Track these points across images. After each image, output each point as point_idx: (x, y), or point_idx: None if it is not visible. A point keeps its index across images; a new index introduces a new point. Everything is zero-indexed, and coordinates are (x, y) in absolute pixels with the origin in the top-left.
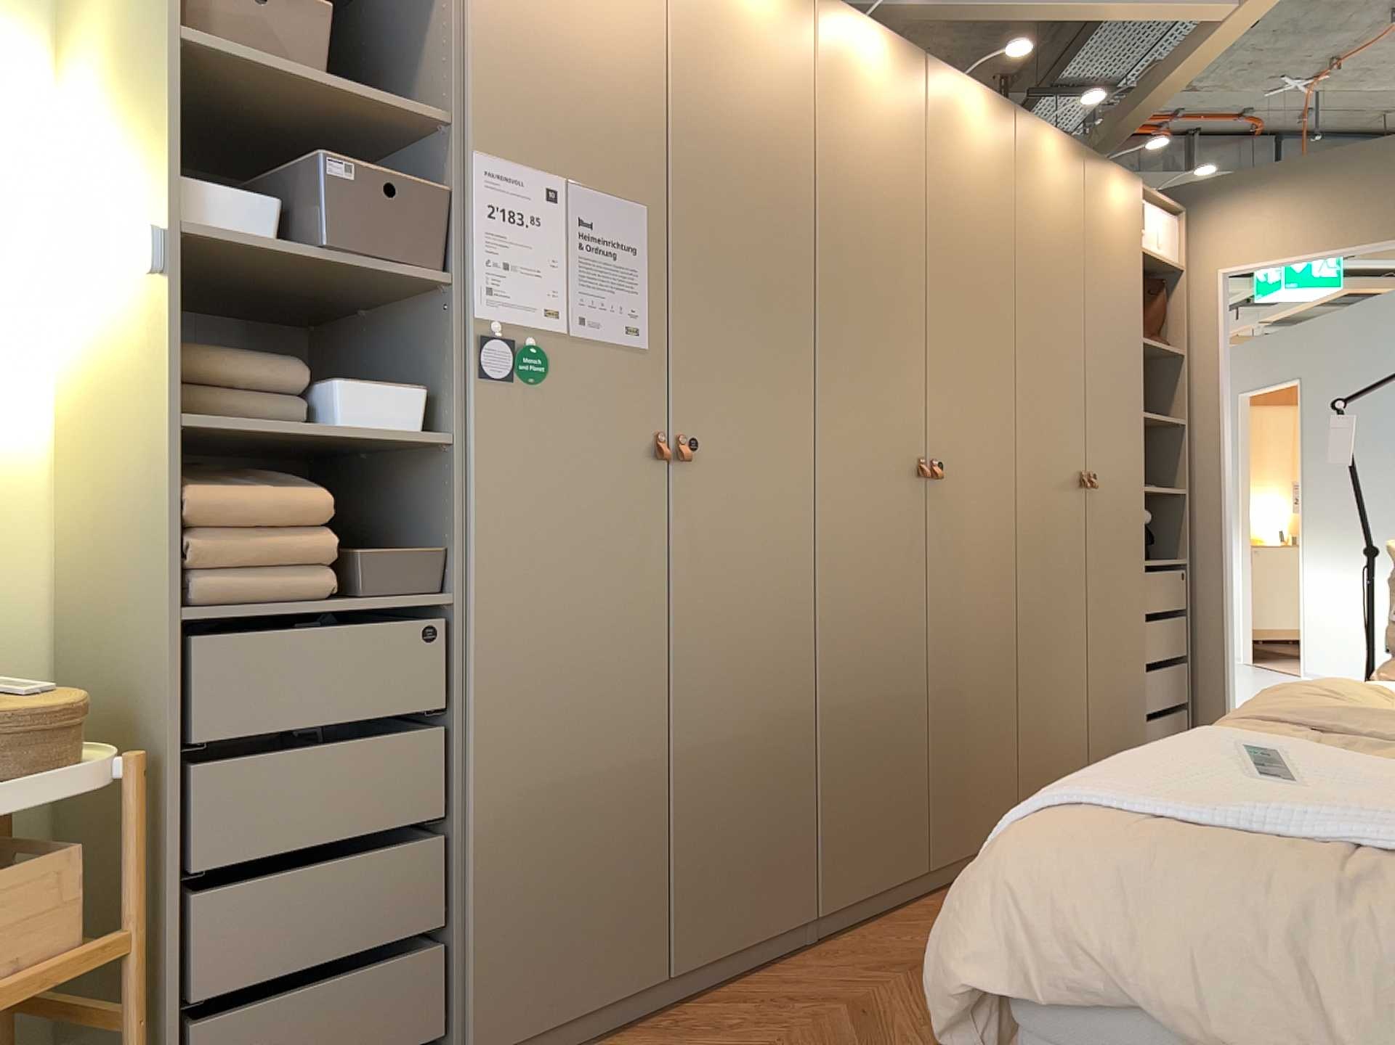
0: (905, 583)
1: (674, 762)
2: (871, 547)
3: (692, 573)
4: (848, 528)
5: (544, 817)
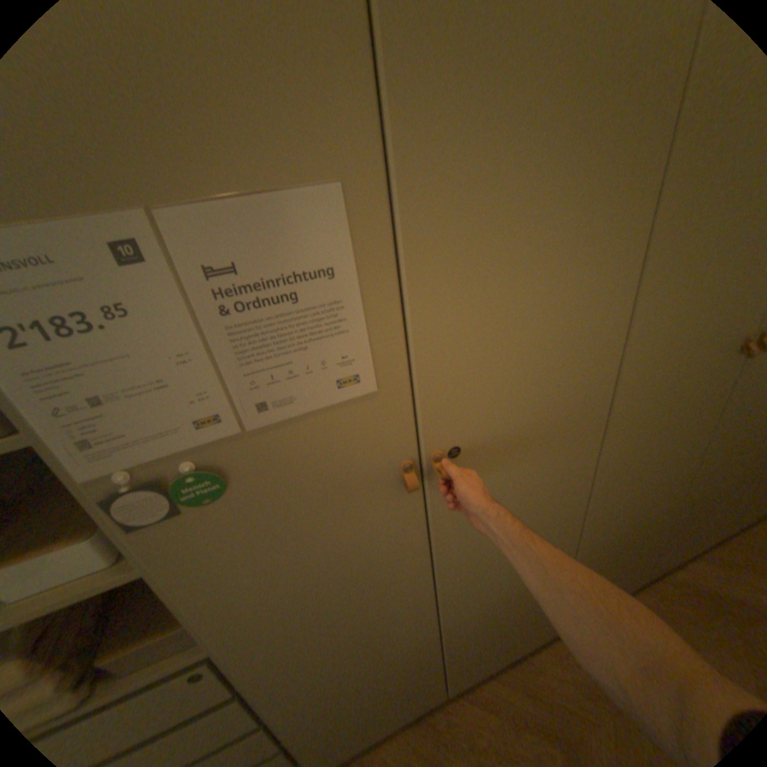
0: (685, 449)
1: (446, 631)
2: (658, 439)
3: (457, 540)
4: (636, 437)
5: (339, 699)
